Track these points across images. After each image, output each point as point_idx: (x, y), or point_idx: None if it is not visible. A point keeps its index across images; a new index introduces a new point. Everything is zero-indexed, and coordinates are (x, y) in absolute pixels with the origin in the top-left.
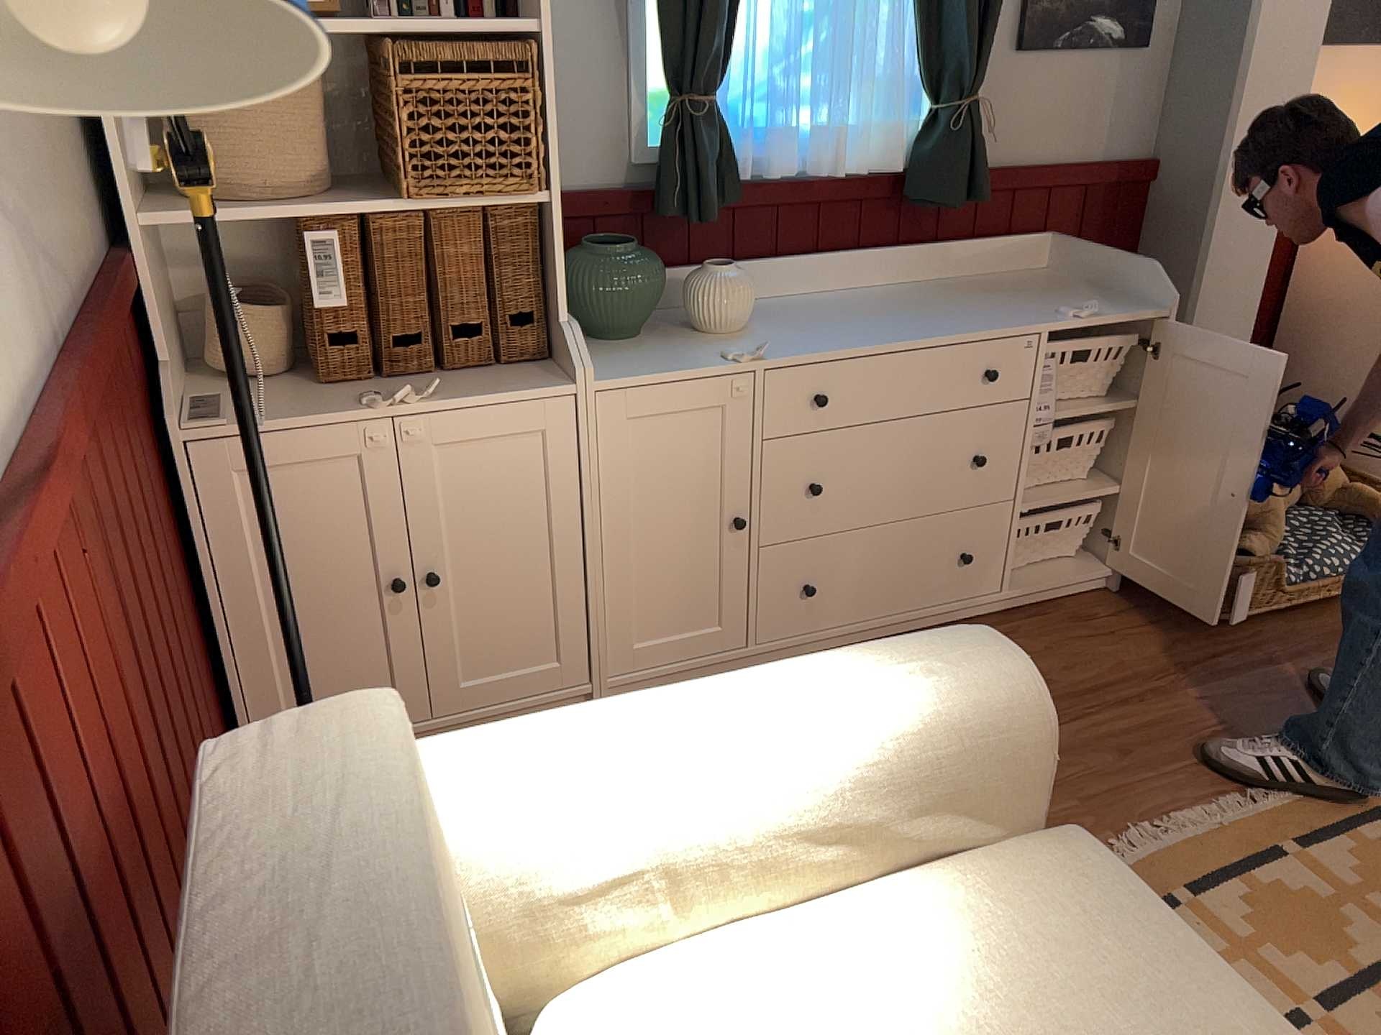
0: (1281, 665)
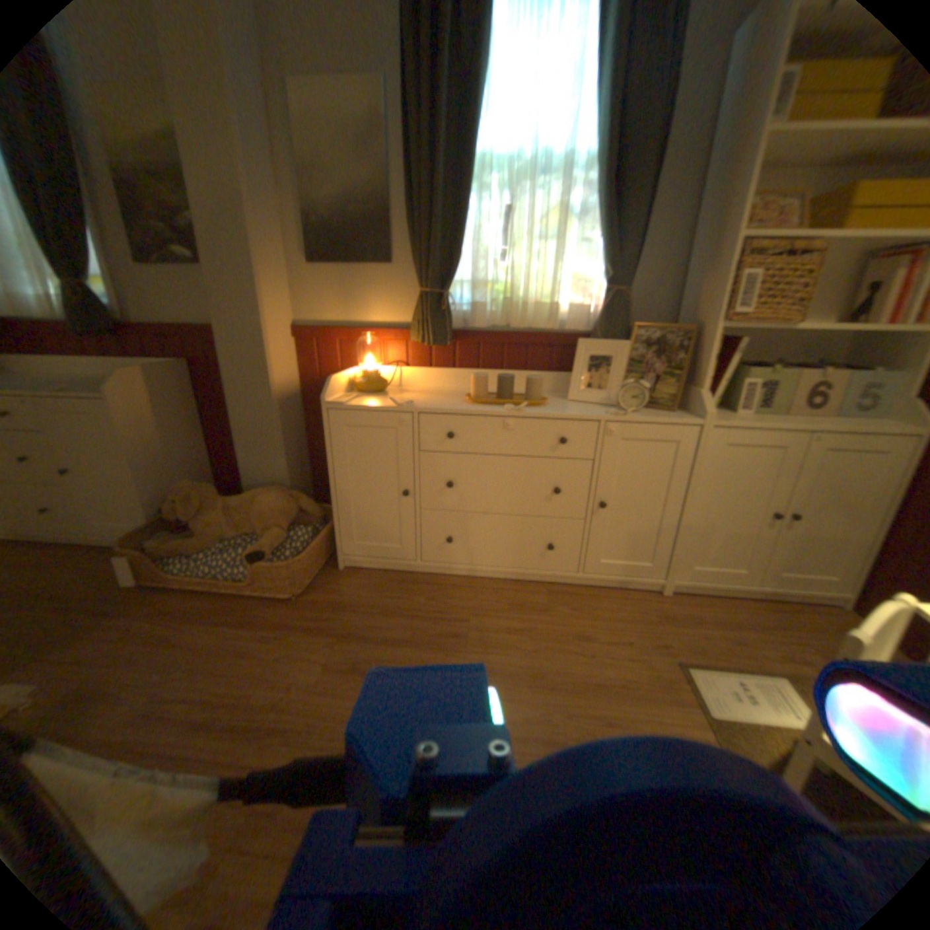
0: (98, 617)
